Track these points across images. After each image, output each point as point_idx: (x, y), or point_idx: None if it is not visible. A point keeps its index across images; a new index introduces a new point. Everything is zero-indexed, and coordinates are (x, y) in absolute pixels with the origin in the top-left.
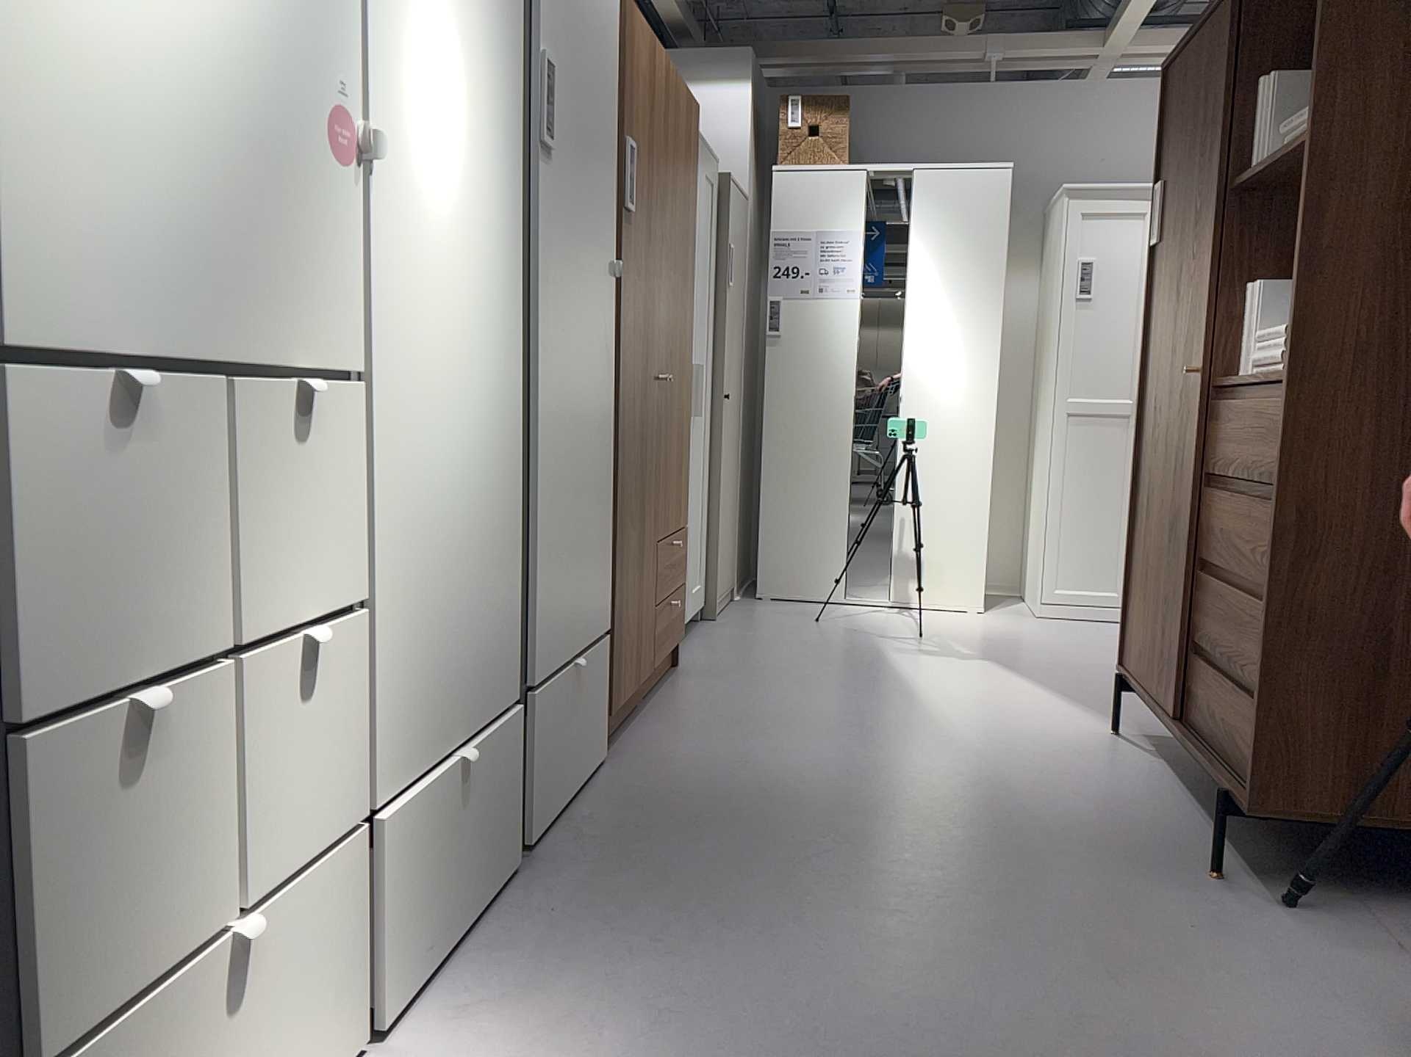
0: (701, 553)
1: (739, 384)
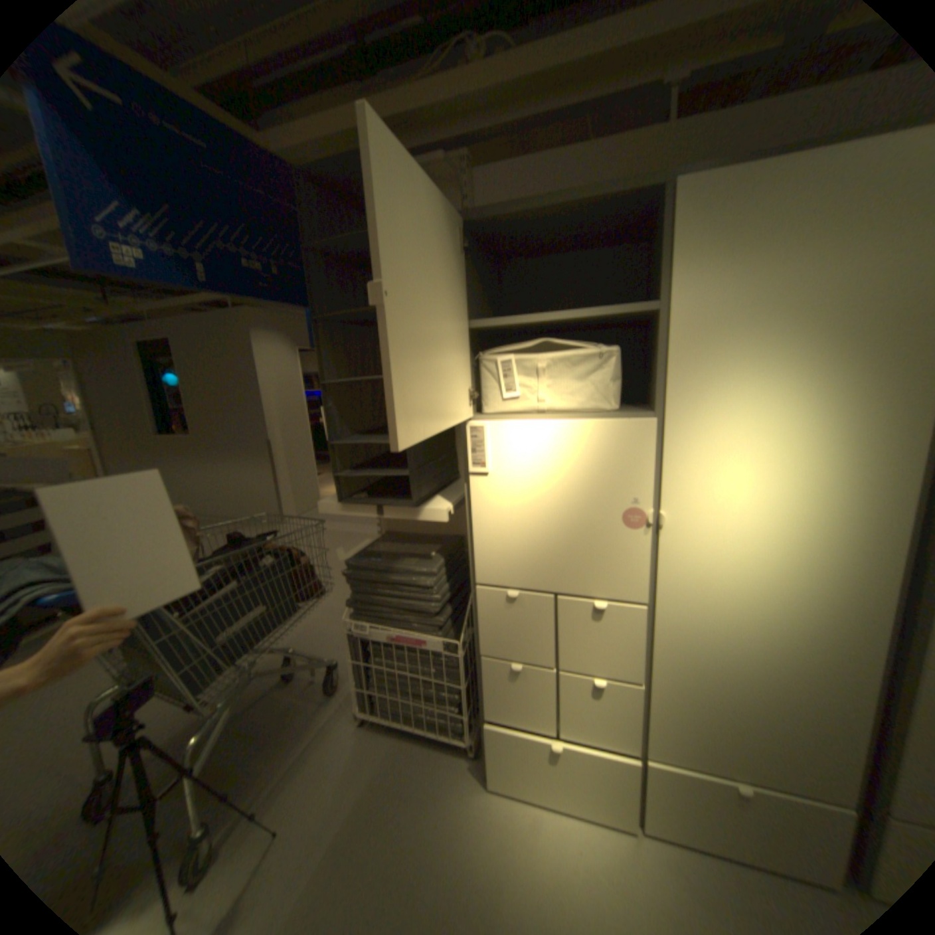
0: None
1: None
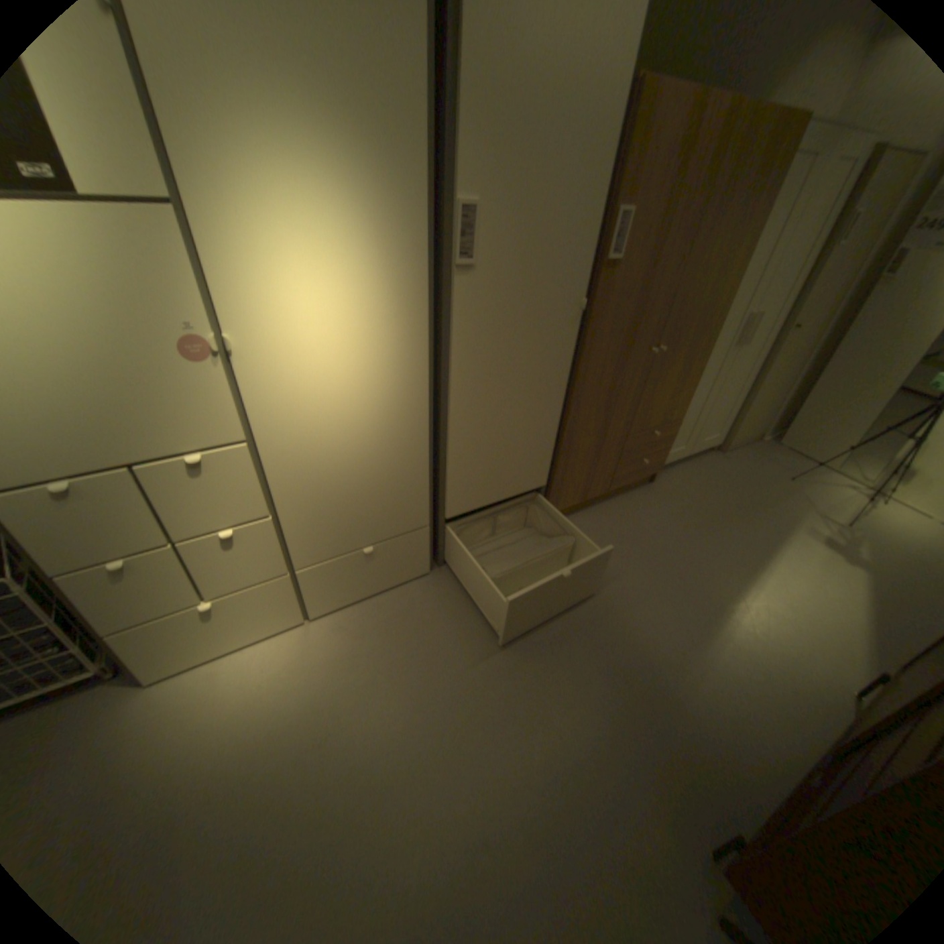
0: (728, 419)
1: (829, 314)
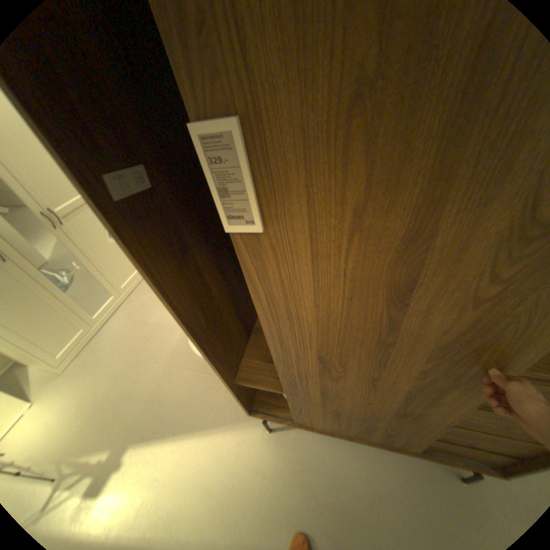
0: None
1: None
